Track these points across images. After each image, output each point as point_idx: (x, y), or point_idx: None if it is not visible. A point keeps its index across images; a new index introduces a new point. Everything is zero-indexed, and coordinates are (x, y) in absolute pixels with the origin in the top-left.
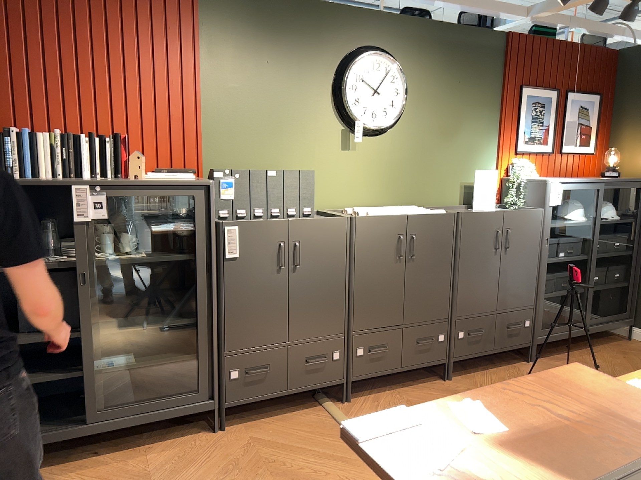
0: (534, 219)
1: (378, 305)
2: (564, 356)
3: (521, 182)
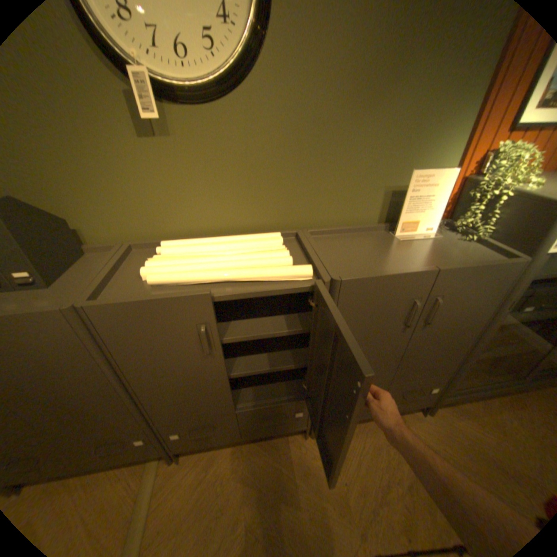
0: (501, 277)
1: (186, 400)
2: (476, 408)
3: (502, 193)
